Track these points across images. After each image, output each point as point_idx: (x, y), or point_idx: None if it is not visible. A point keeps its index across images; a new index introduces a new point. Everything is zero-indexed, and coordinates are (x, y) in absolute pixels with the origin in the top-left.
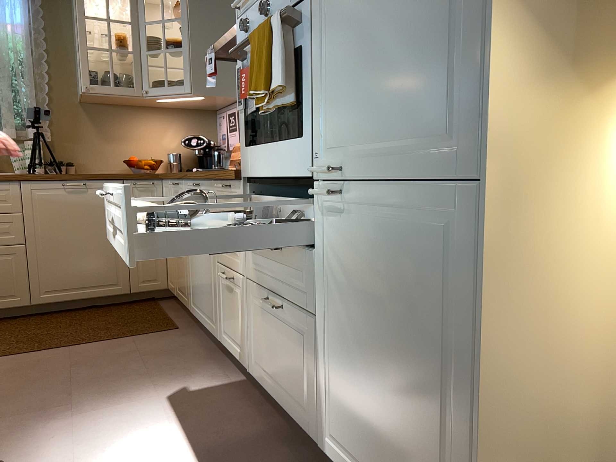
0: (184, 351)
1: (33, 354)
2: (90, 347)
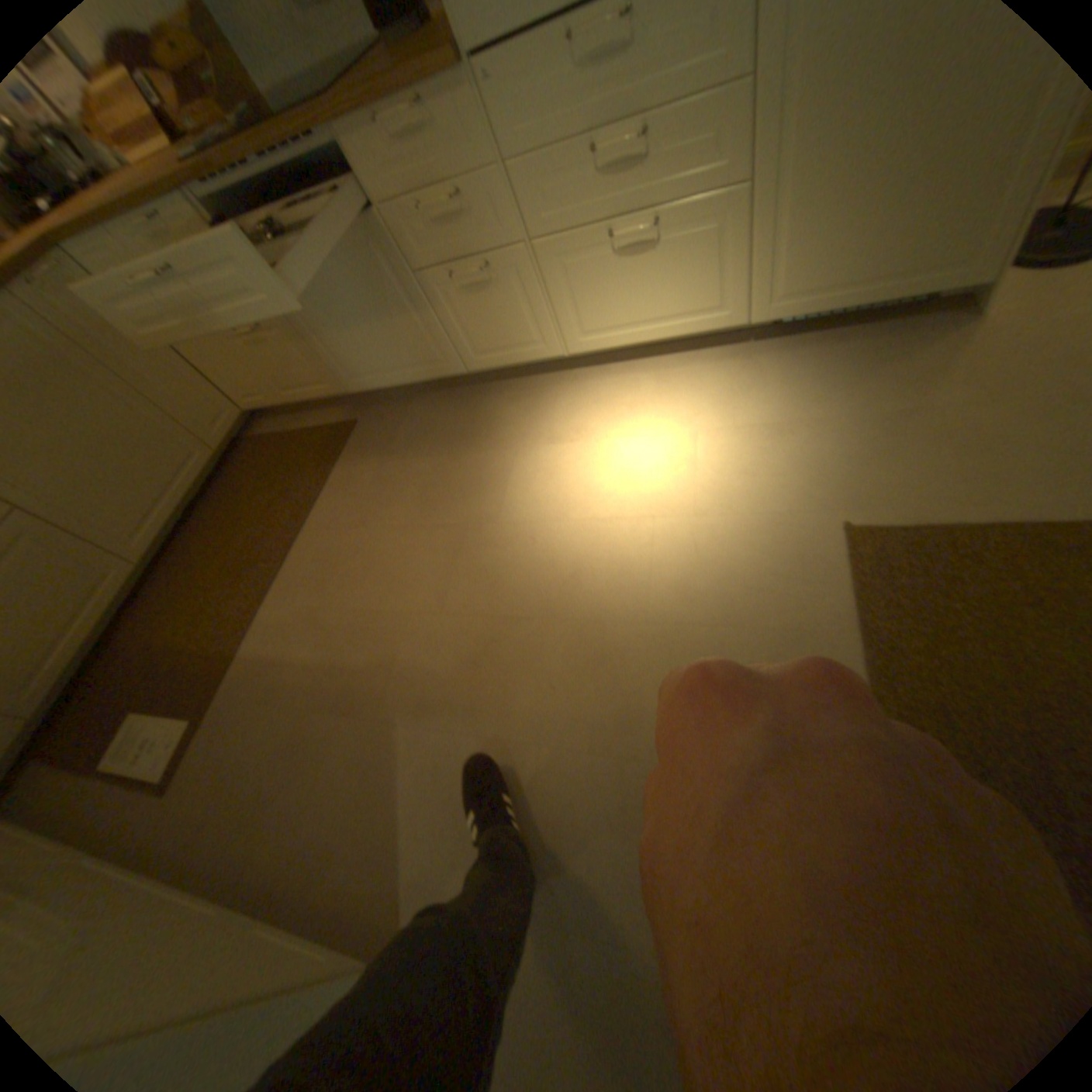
0: (423, 420)
1: (284, 570)
2: (323, 510)
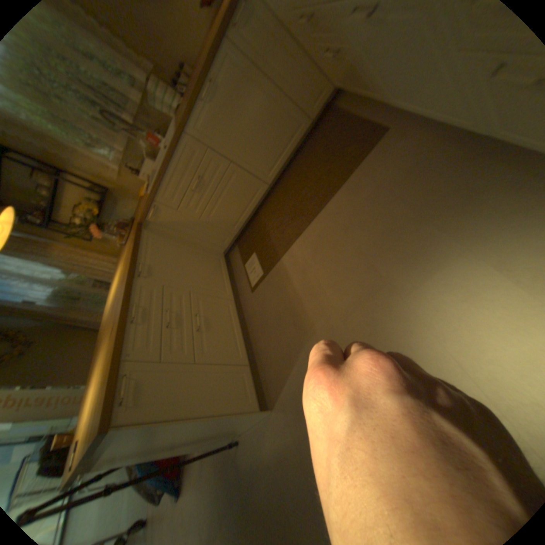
0: (427, 157)
1: (308, 227)
2: (337, 200)
